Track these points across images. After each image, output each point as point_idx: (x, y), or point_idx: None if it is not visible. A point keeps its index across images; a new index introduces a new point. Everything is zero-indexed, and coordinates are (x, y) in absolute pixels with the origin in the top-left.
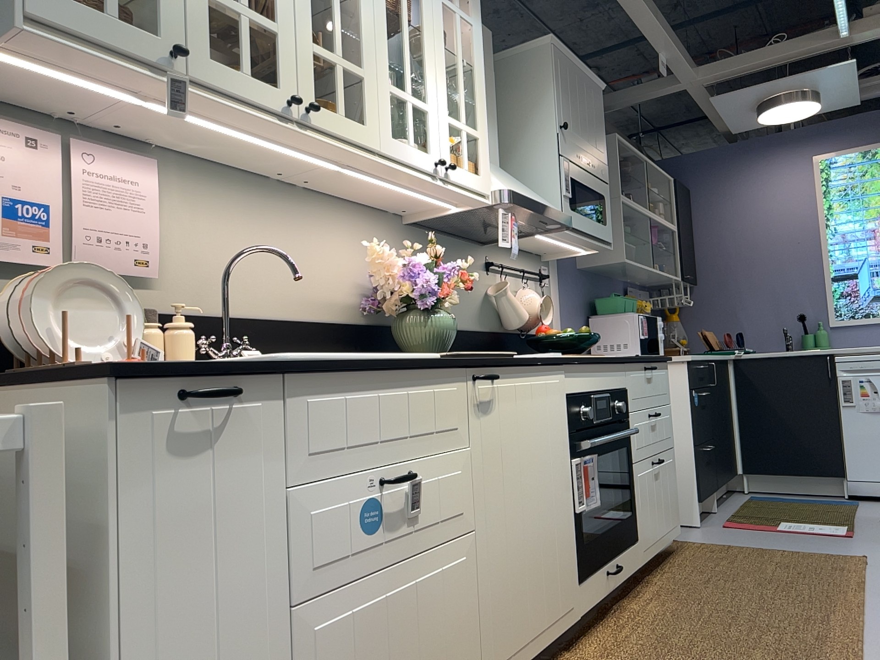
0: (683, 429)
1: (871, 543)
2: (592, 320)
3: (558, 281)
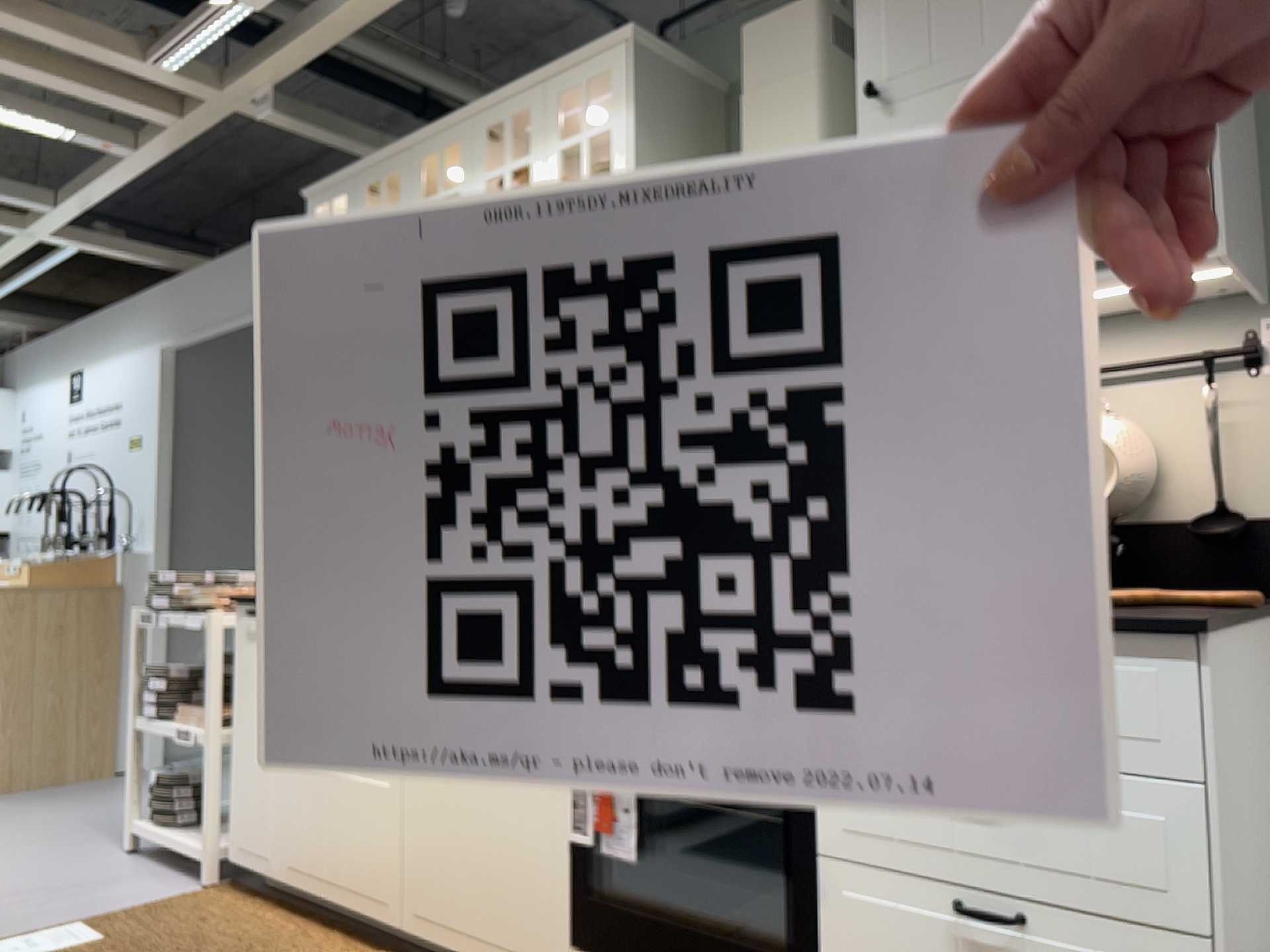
0: None
1: None
2: None
3: None
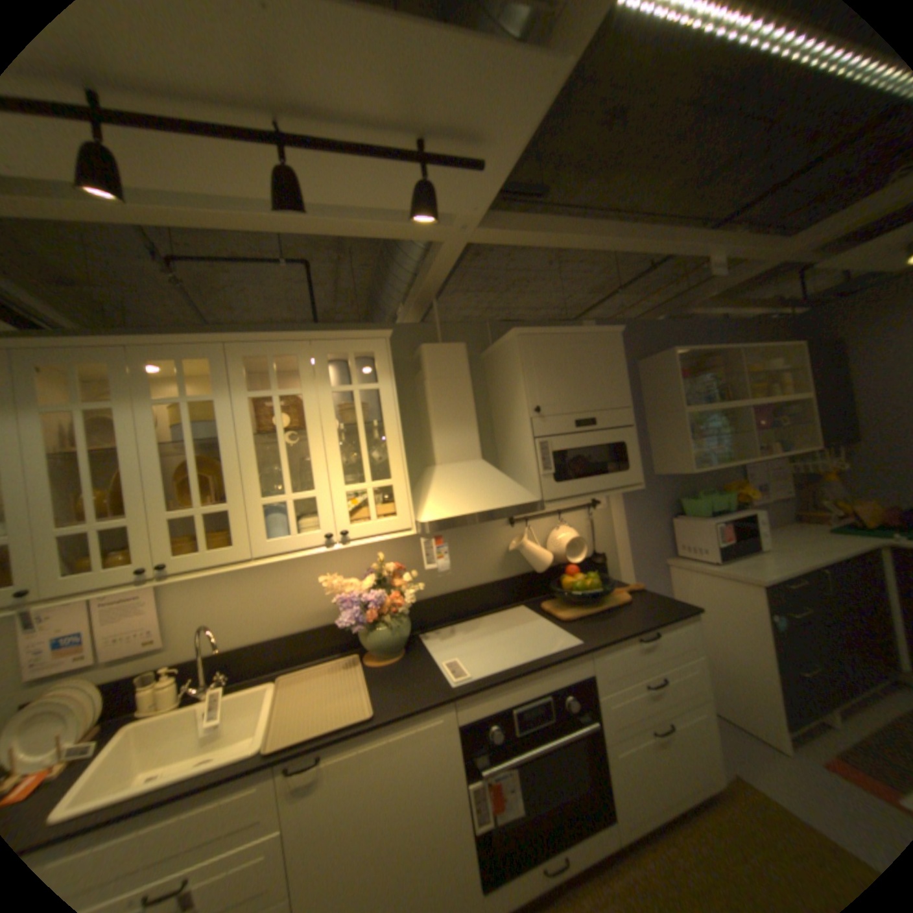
0: (765, 654)
1: None
2: (675, 521)
3: (619, 499)
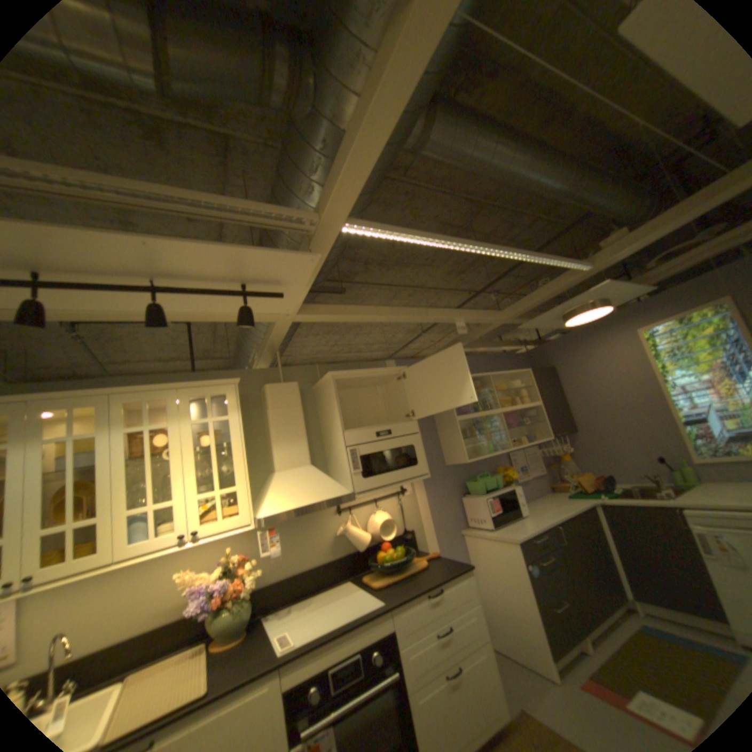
0: (528, 598)
1: None
2: (463, 499)
3: (420, 486)
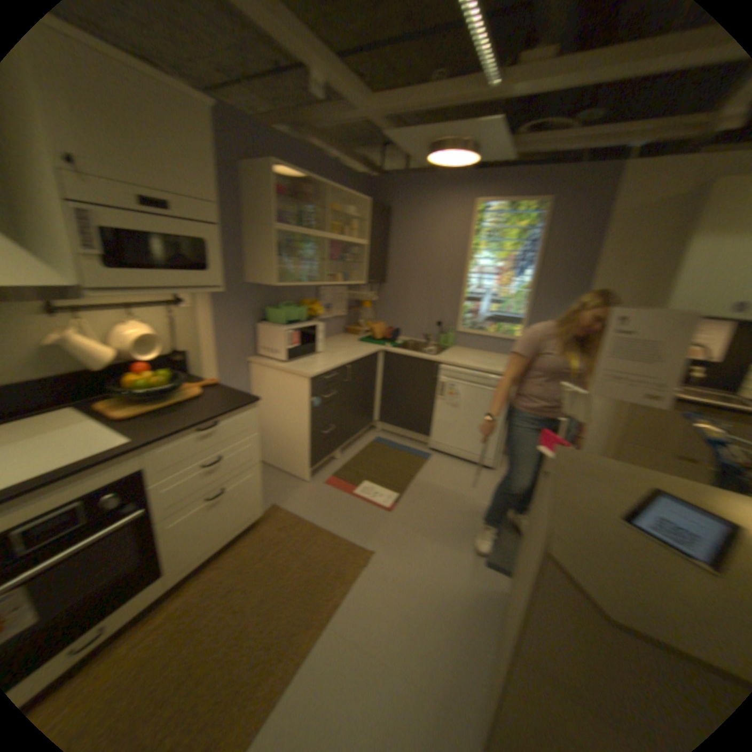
0: (306, 422)
1: (395, 527)
2: (261, 324)
3: (209, 299)
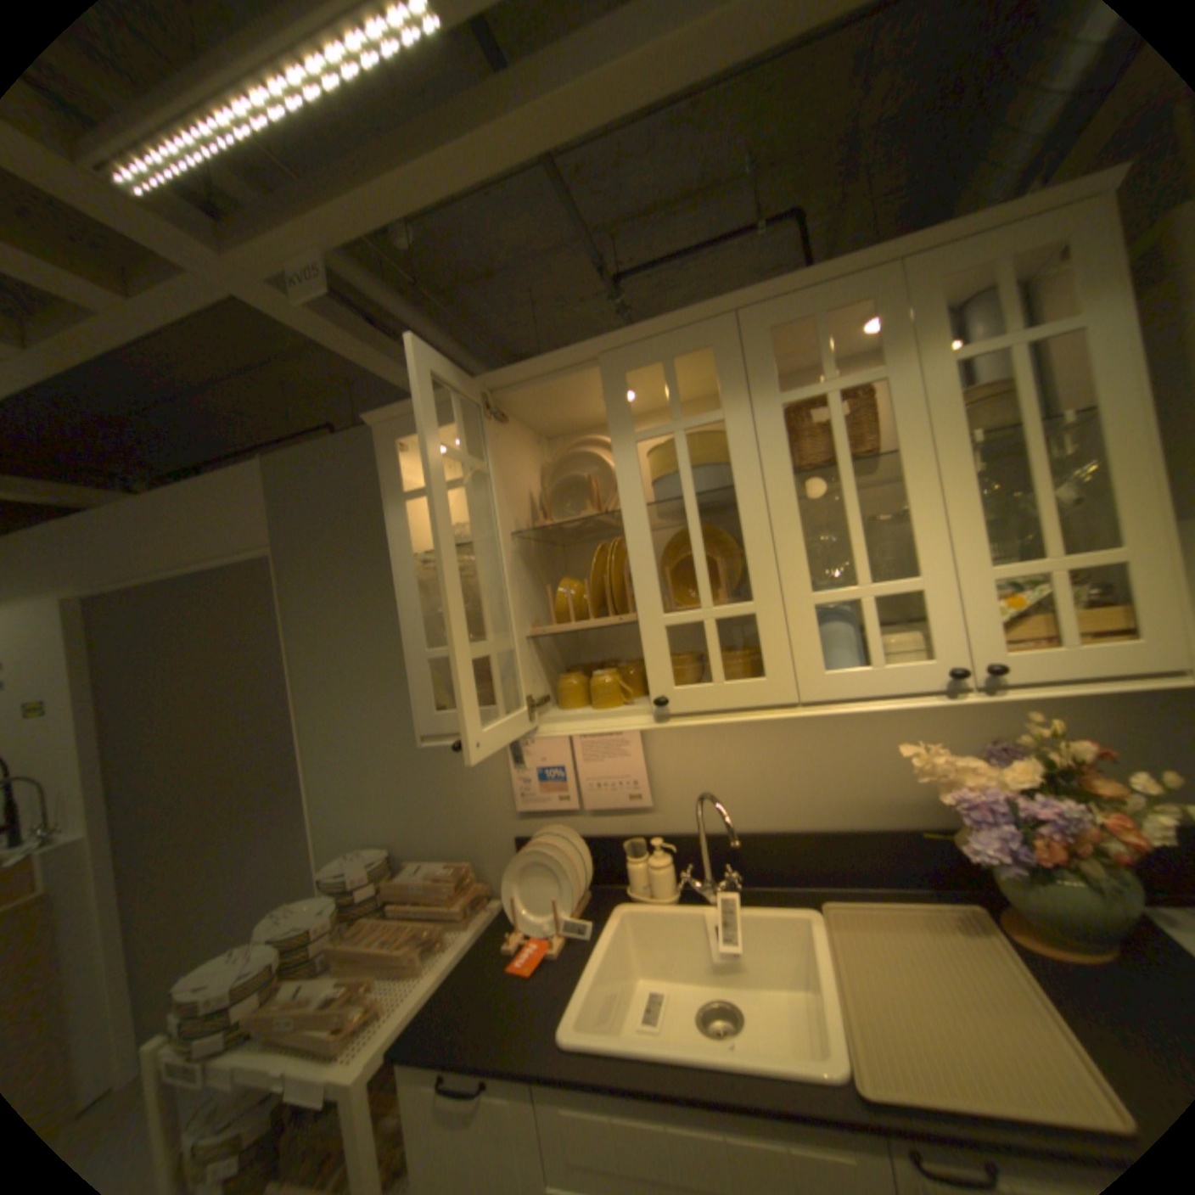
0: None
1: None
2: None
3: None
